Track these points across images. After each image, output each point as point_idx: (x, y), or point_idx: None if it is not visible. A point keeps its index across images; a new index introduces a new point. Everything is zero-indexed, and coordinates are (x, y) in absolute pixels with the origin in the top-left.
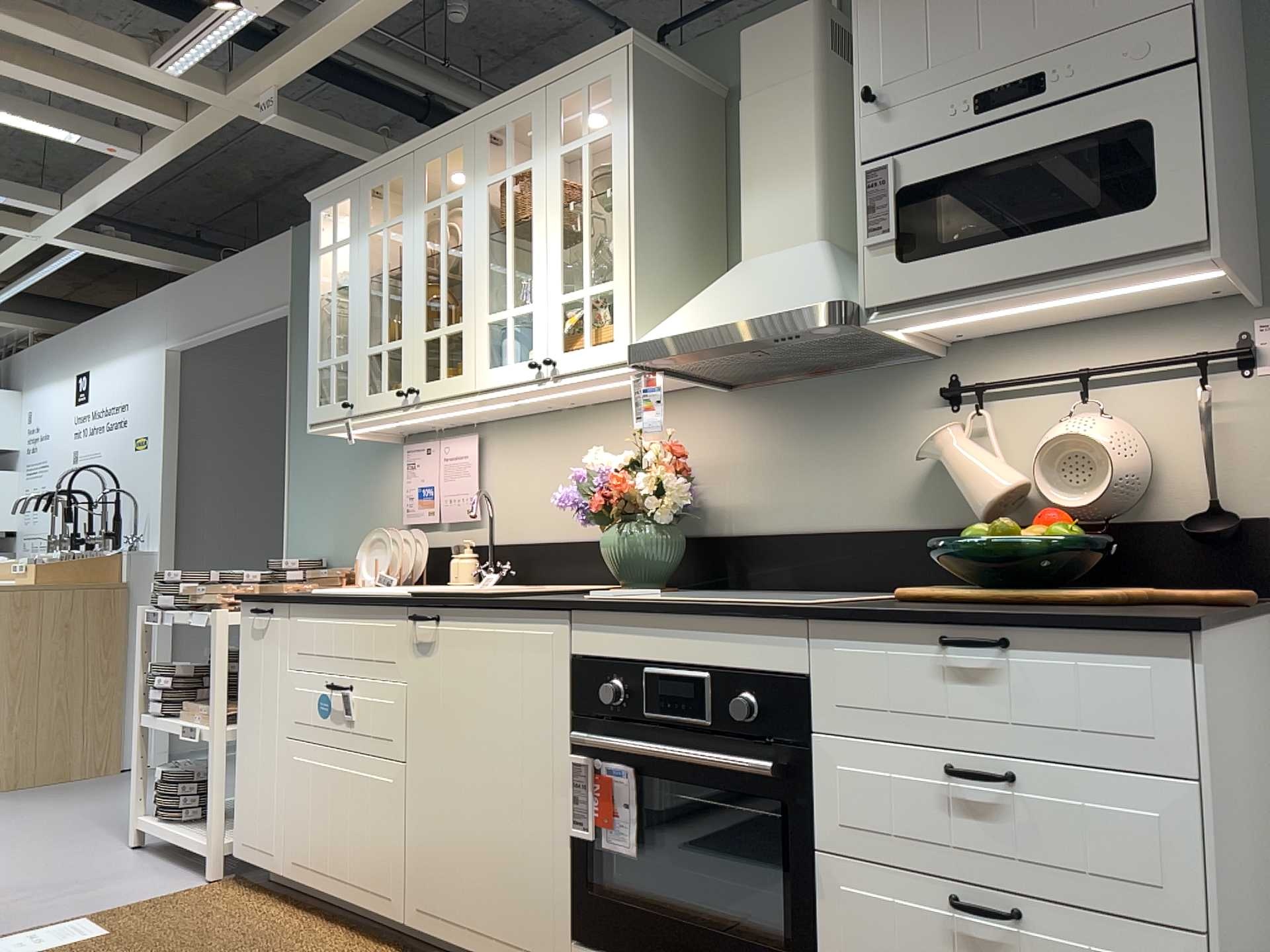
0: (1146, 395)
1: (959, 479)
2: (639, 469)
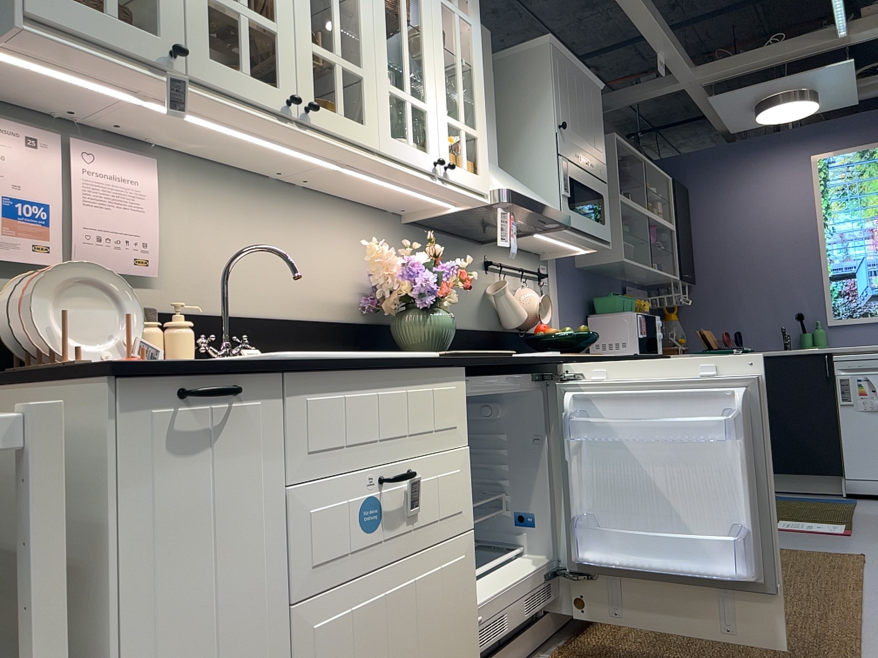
0: (528, 284)
1: (510, 307)
2: (429, 268)
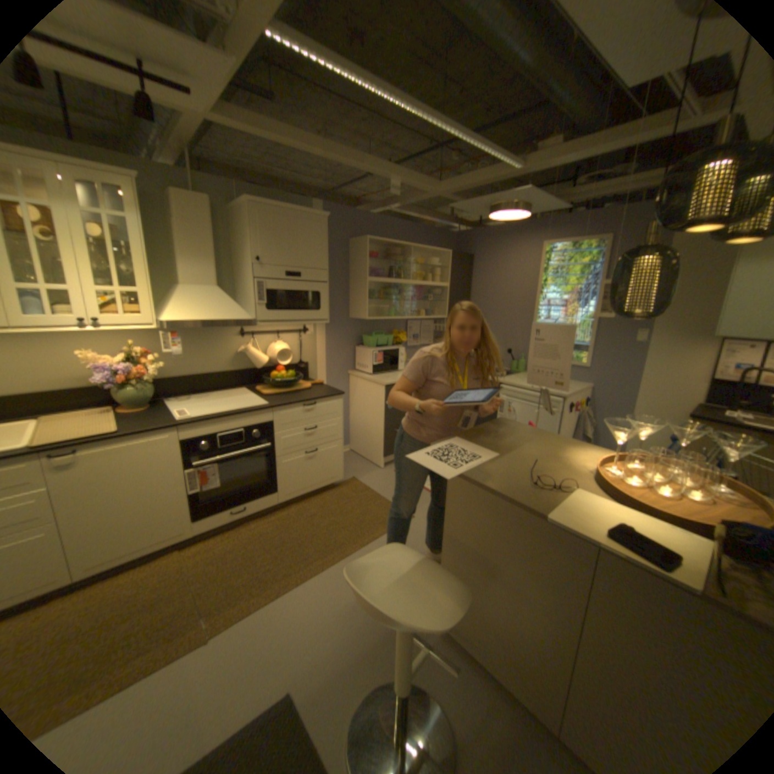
0: (289, 337)
1: (253, 358)
2: (133, 361)
